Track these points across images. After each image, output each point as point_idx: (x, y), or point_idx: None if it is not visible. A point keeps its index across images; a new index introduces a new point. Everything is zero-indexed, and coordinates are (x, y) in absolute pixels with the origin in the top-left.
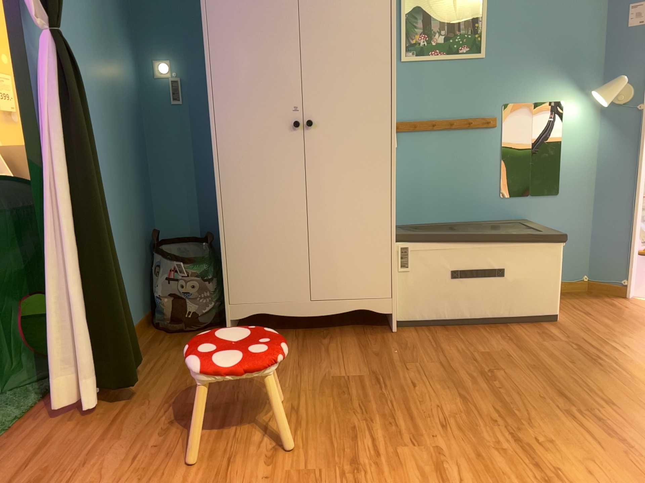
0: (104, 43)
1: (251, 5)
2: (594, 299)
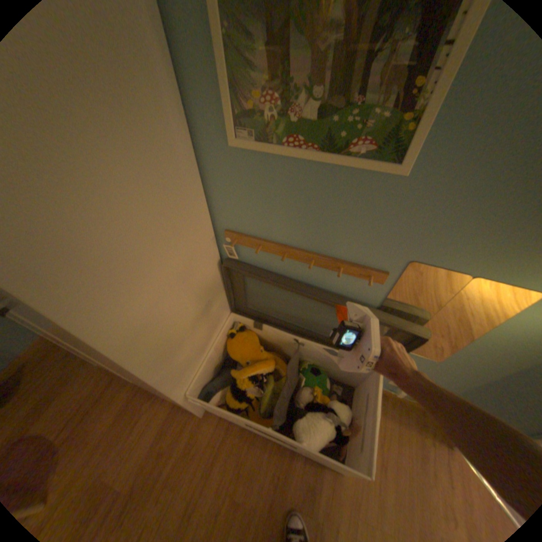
0: None
1: None
2: (419, 434)
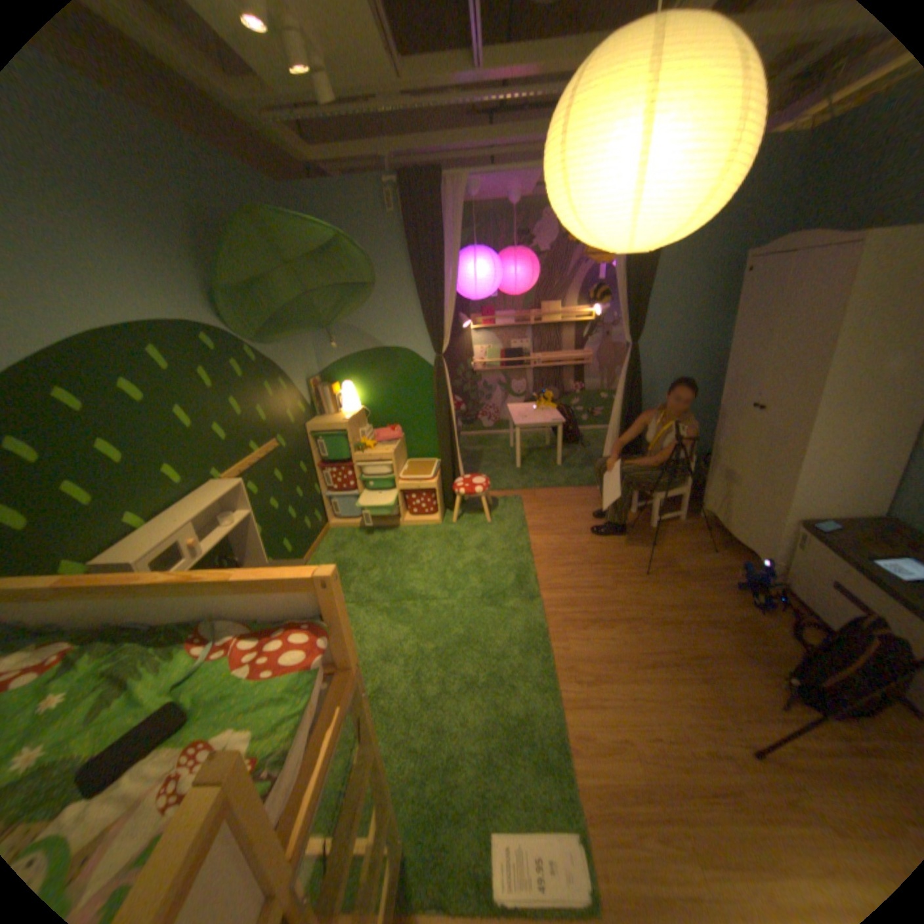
0: (711, 327)
1: (758, 318)
2: None
